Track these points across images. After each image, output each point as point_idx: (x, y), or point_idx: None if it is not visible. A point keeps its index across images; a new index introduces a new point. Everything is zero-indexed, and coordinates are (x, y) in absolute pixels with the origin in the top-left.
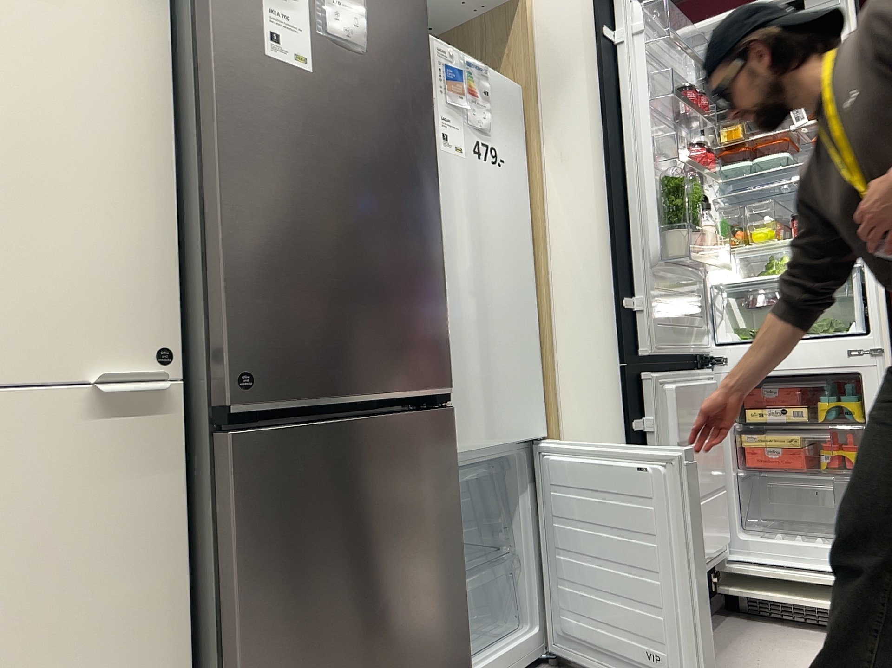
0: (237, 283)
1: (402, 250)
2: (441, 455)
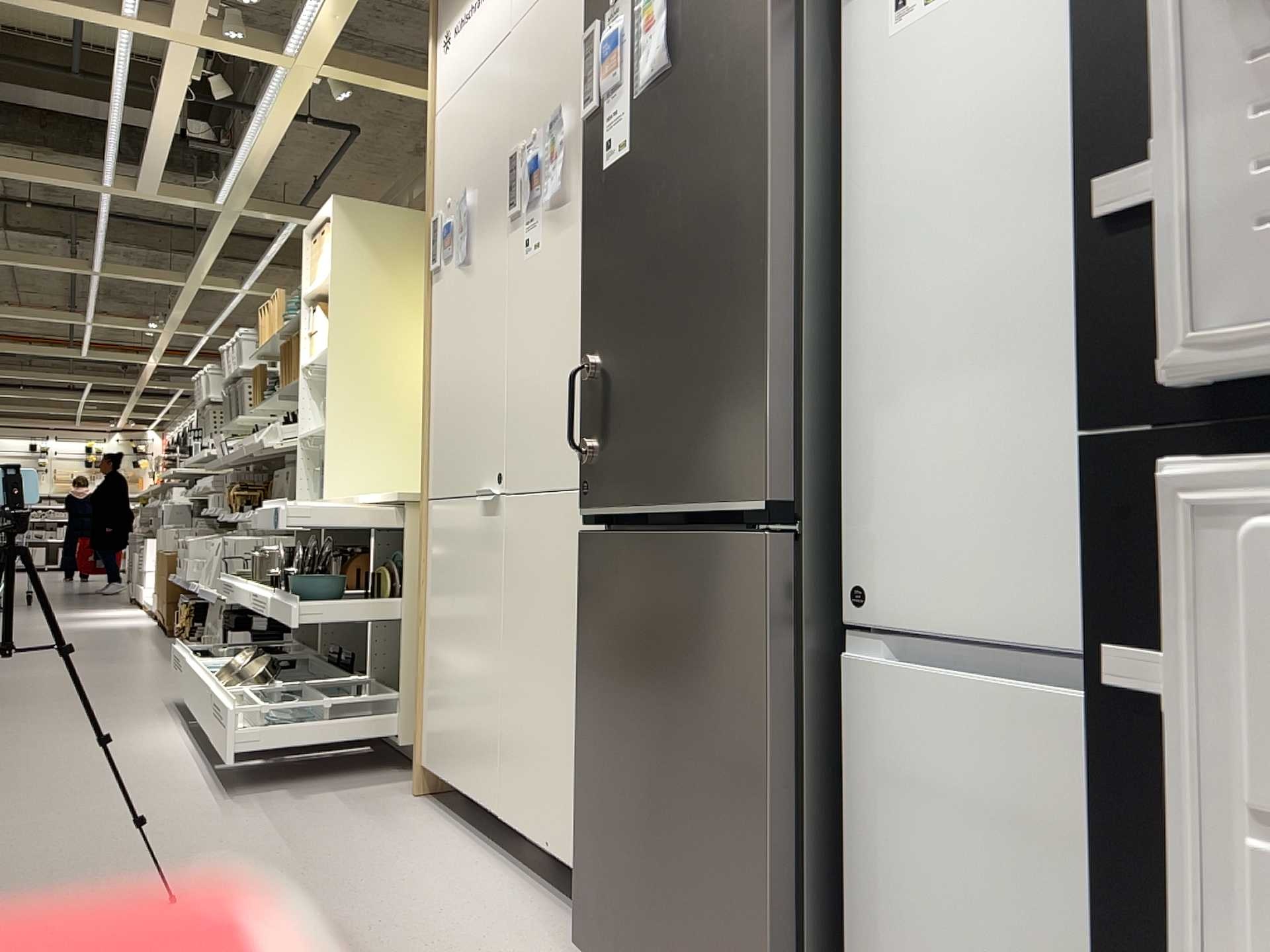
0: (586, 401)
1: (706, 305)
2: (744, 609)
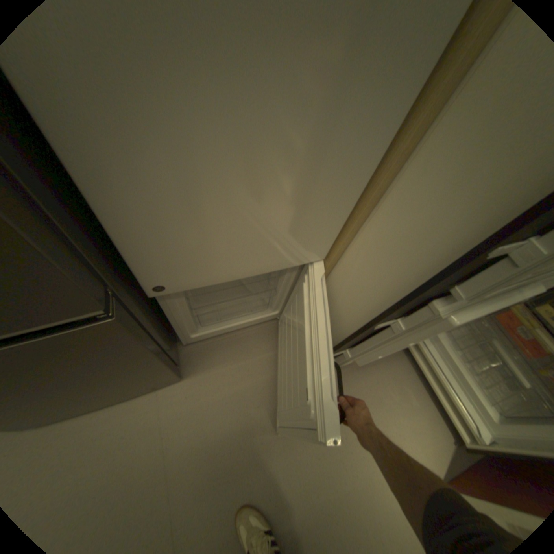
0: None
1: None
2: (100, 343)
